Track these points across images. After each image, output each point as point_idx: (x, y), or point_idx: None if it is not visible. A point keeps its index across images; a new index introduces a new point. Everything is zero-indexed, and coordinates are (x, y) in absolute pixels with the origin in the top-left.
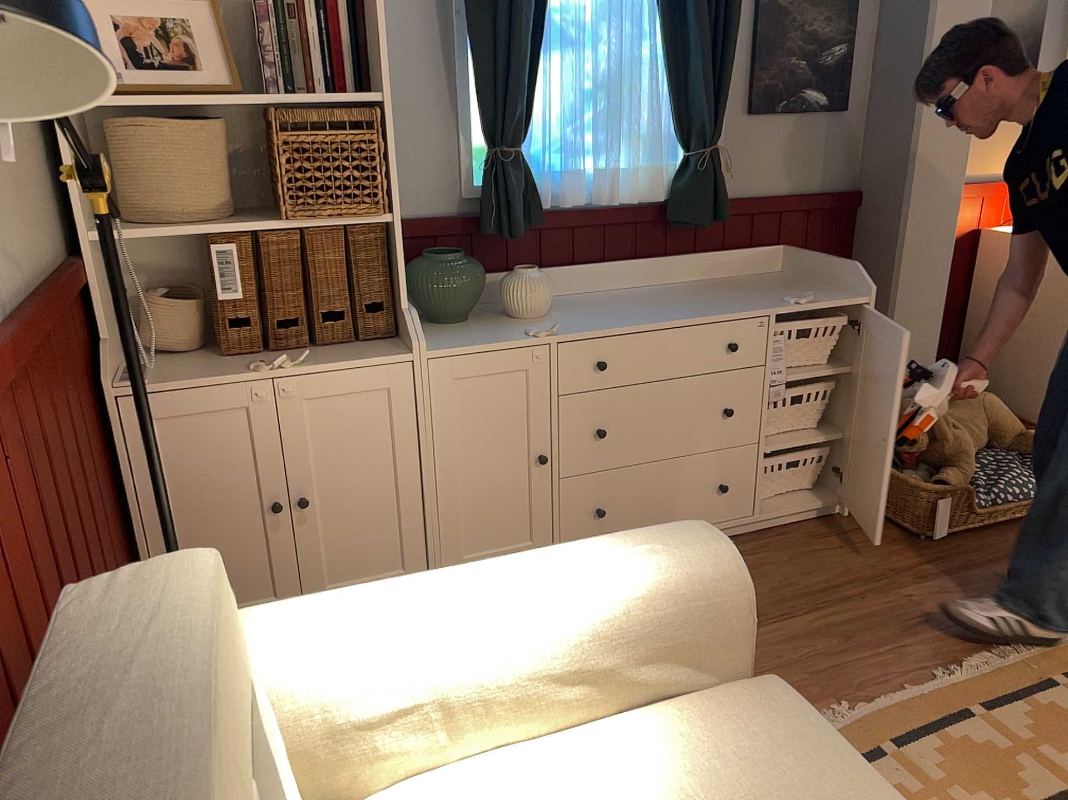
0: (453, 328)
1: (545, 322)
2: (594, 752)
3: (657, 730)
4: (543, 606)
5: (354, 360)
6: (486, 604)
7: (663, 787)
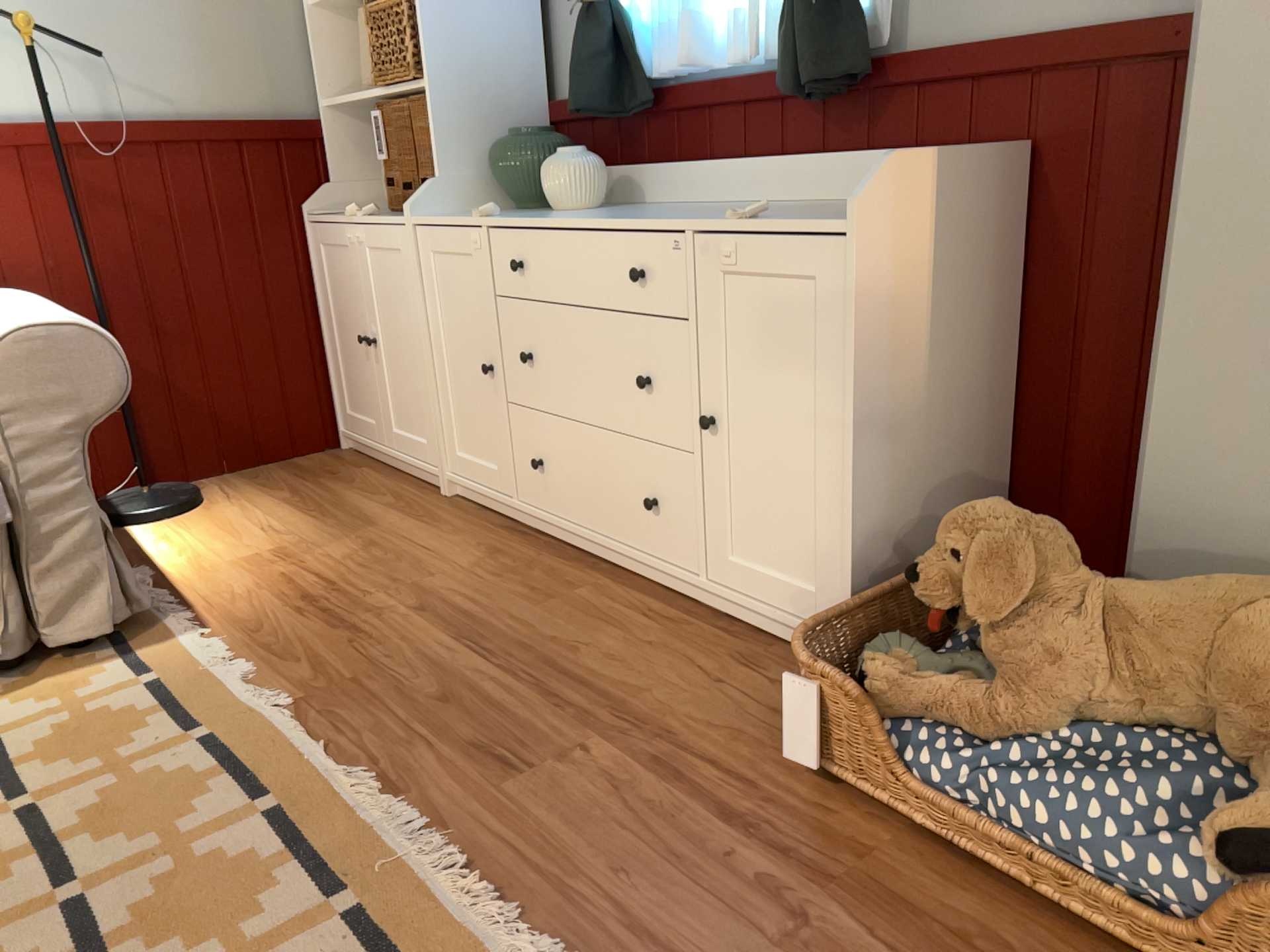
0: (503, 213)
1: (547, 214)
2: None
3: None
4: None
5: (391, 220)
6: None
7: None
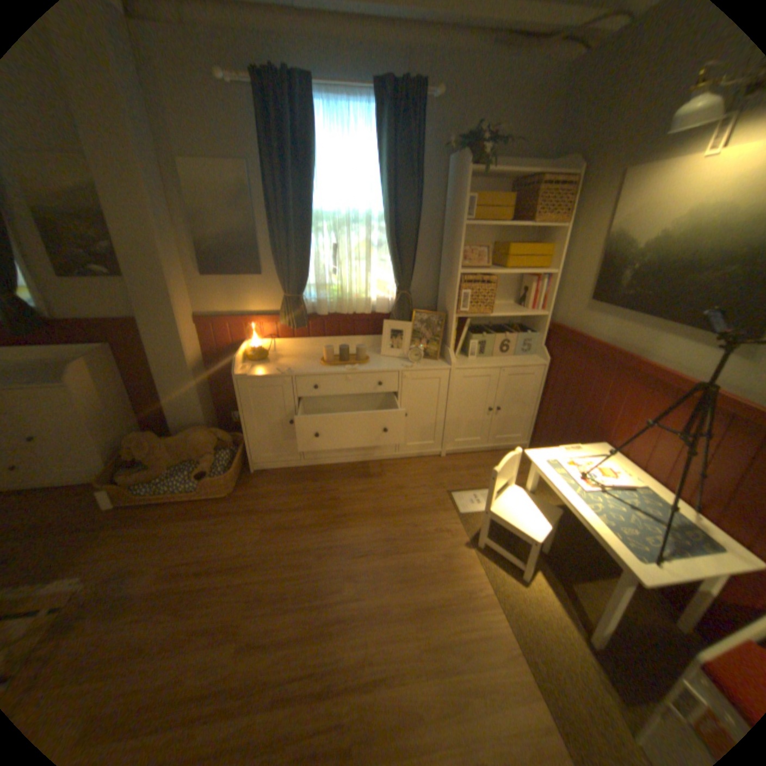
0: None
1: None
2: None
3: None
4: None
5: None
6: None
7: None
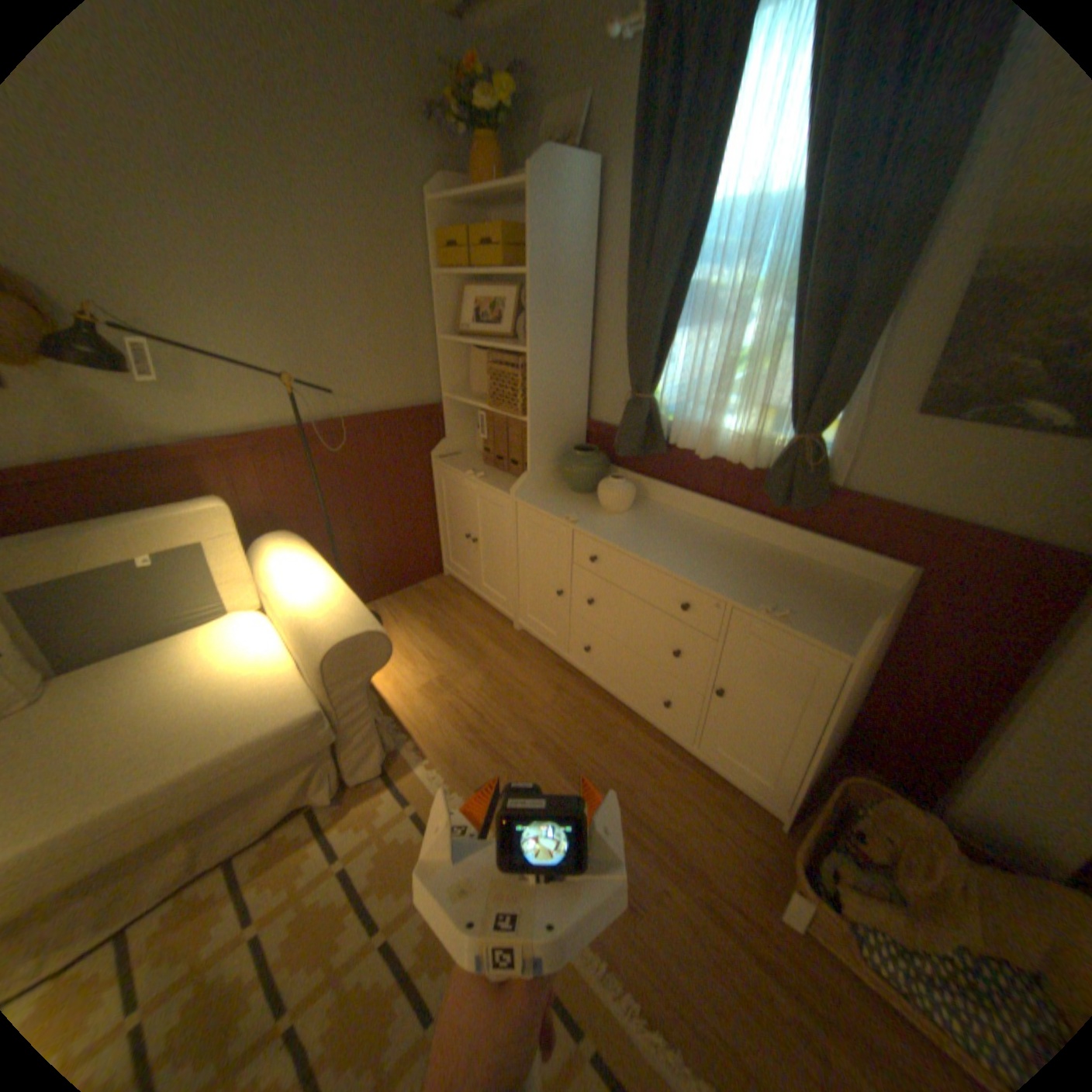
0: (568, 494)
1: (605, 515)
2: (270, 657)
3: (280, 672)
4: (294, 599)
5: (498, 486)
6: (293, 584)
7: (241, 678)
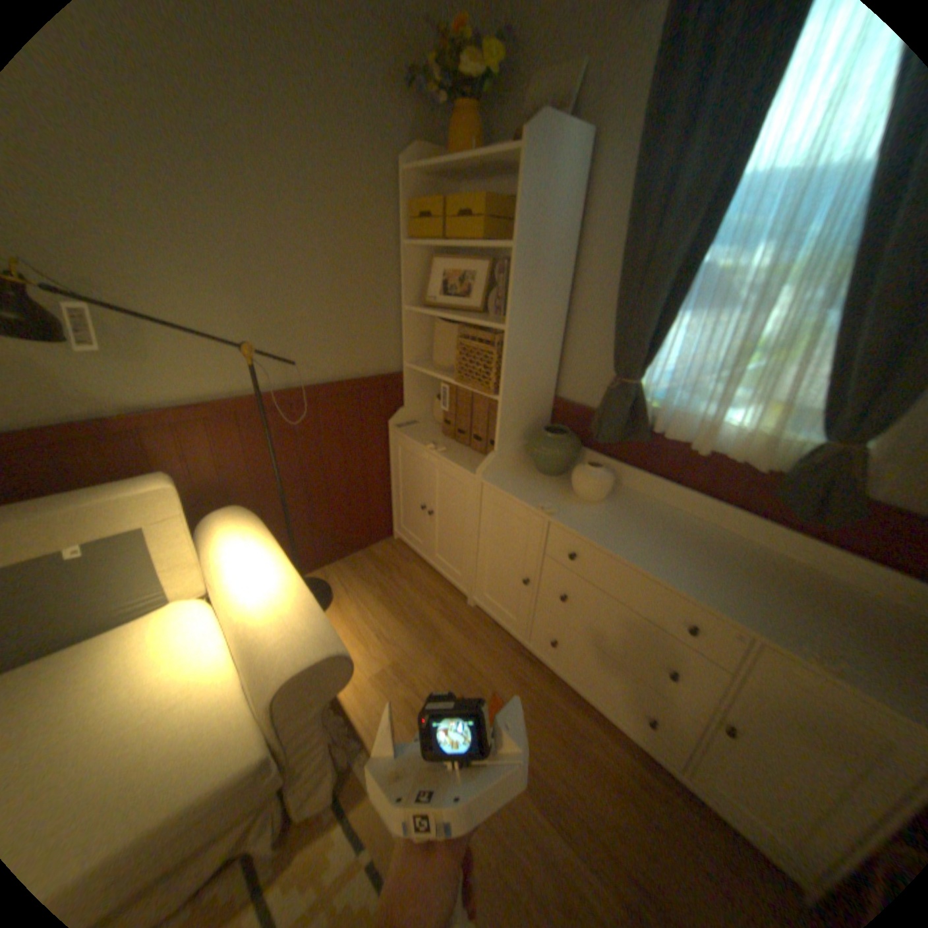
0: (536, 475)
1: (581, 504)
2: (210, 670)
3: (221, 694)
4: (243, 602)
5: (460, 462)
6: (242, 581)
7: (174, 704)
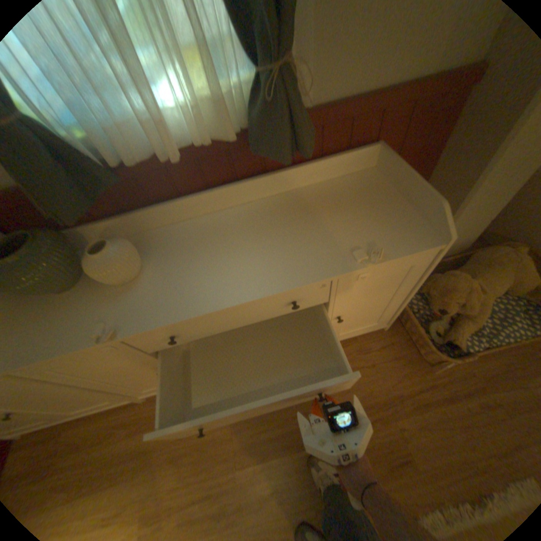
0: (56, 300)
1: (128, 289)
2: None
3: None
4: None
5: None
6: None
7: None
